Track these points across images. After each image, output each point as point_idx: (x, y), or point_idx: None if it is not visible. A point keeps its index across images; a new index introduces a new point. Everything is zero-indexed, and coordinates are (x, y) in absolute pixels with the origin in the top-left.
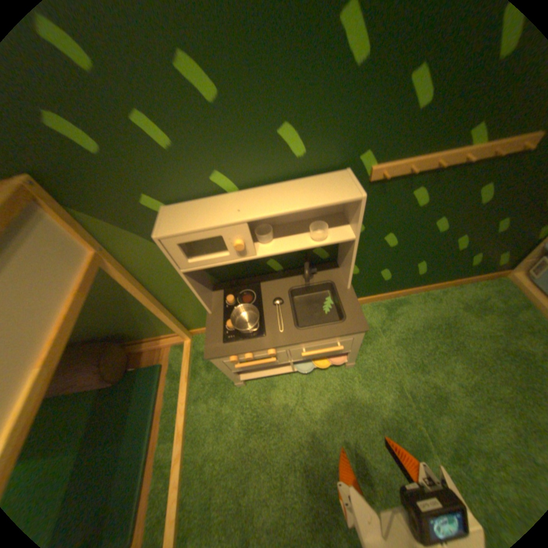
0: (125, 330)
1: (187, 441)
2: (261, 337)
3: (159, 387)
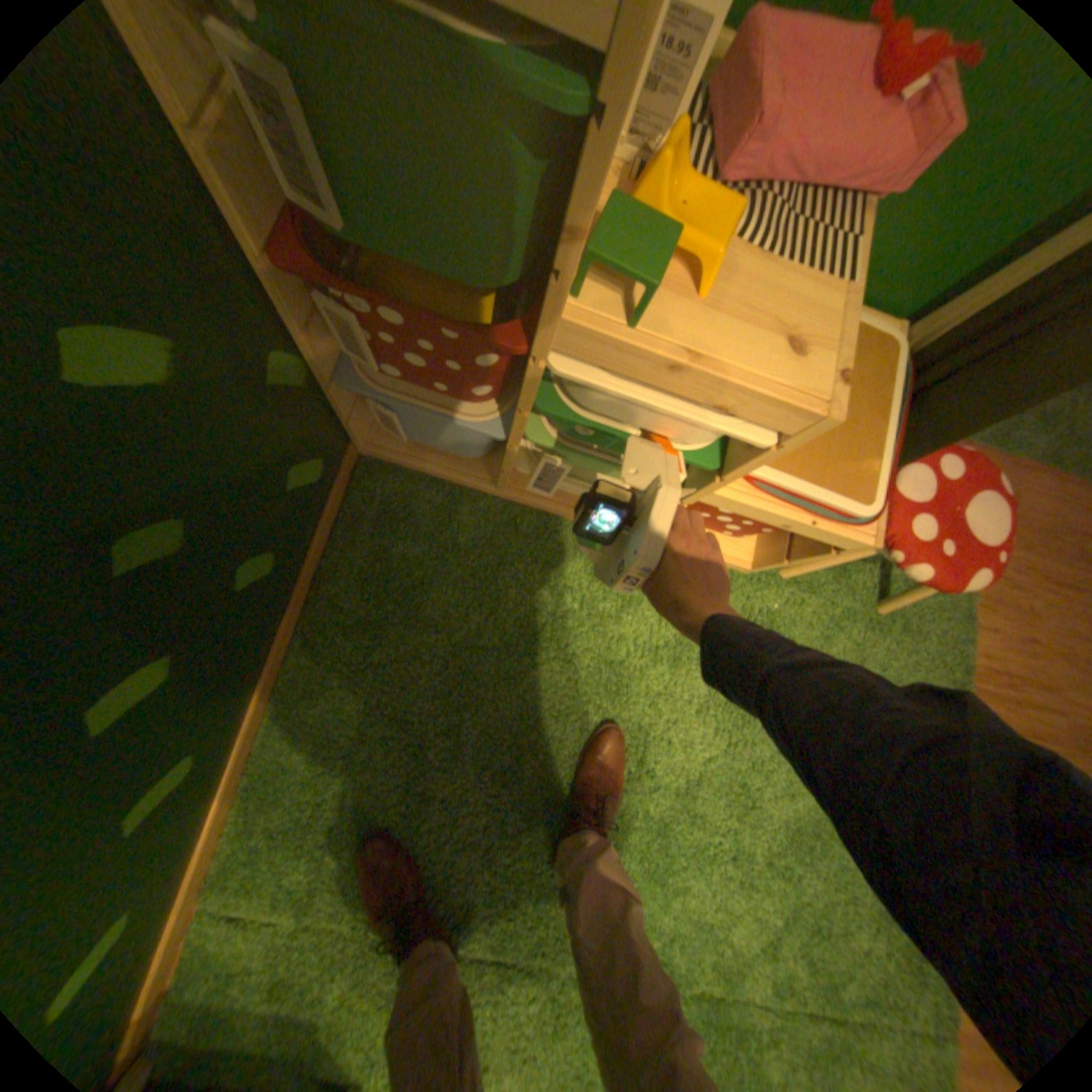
0: None
1: None
2: None
3: None
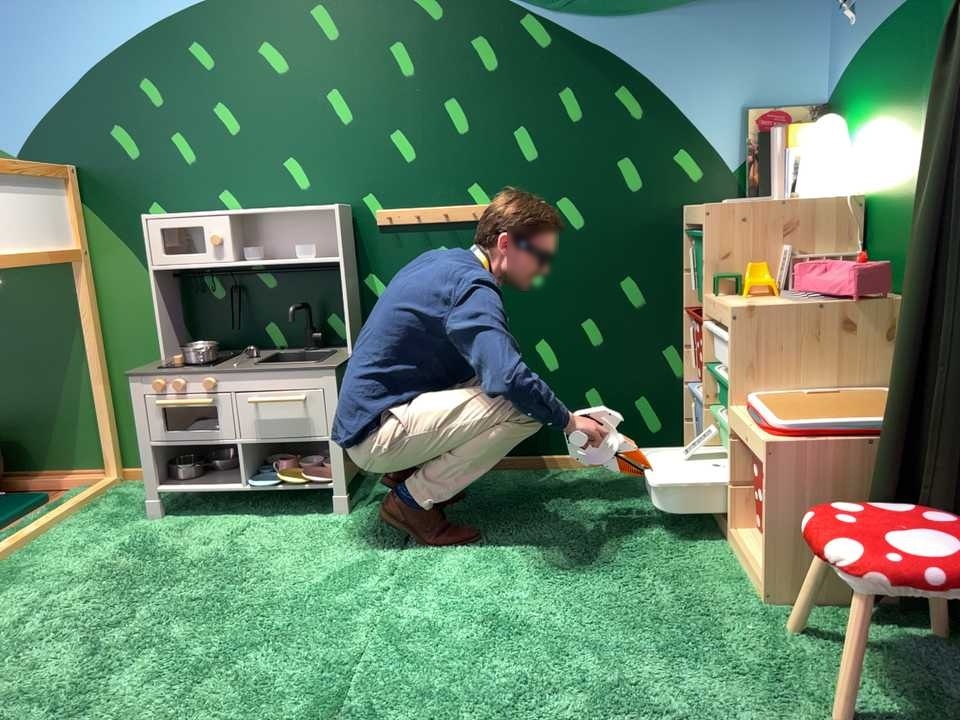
0: (30, 431)
1: (20, 551)
2: (205, 367)
3: (23, 516)
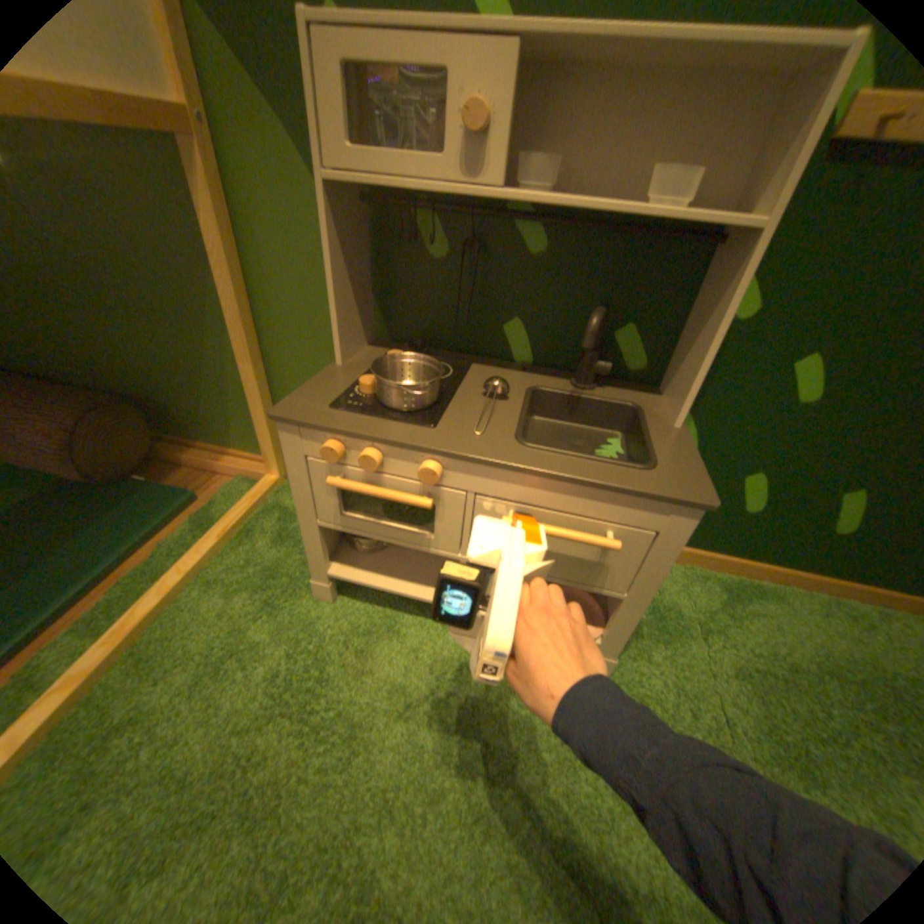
0: (175, 397)
1: (130, 656)
2: (424, 426)
3: (163, 532)
